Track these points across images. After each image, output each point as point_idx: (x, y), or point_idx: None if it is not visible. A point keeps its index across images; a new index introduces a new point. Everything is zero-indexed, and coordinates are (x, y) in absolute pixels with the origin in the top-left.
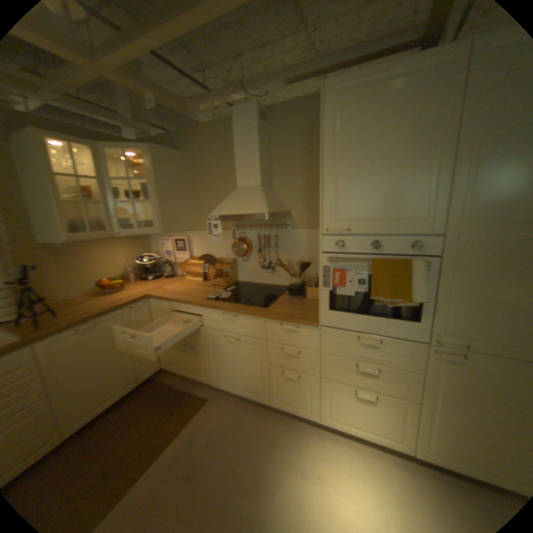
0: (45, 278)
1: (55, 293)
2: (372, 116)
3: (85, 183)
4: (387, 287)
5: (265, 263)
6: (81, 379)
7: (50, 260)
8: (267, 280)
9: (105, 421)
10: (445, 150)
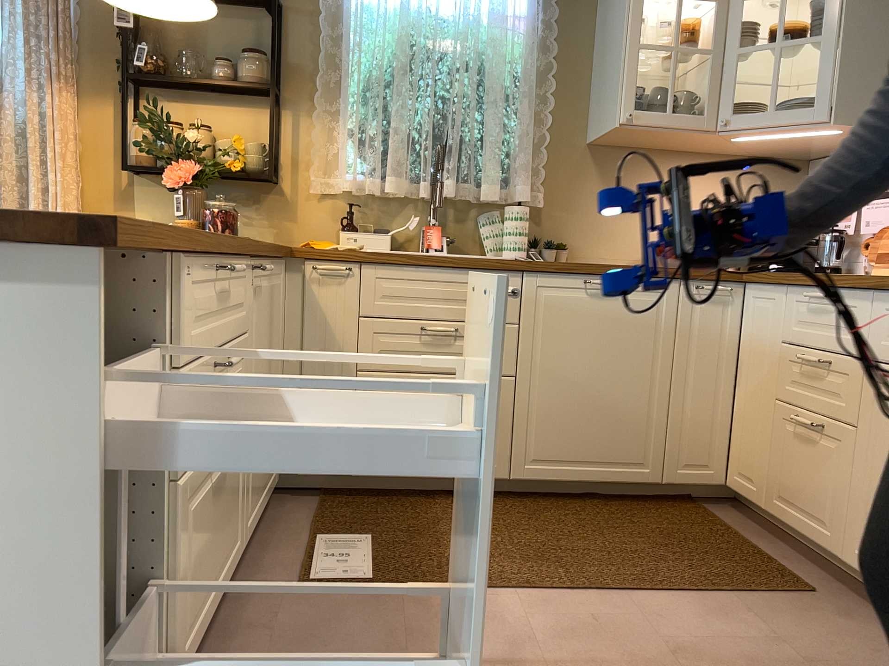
0: (584, 210)
1: (590, 244)
2: None
3: (701, 22)
4: None
5: None
6: (572, 384)
7: (601, 178)
8: None
9: (583, 505)
10: None
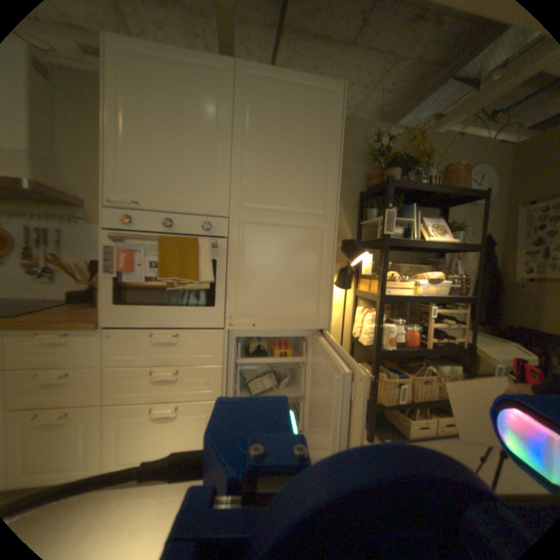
0: None
1: None
2: (159, 89)
3: None
4: (177, 266)
5: (38, 270)
6: None
7: None
8: (39, 294)
9: None
10: (223, 141)
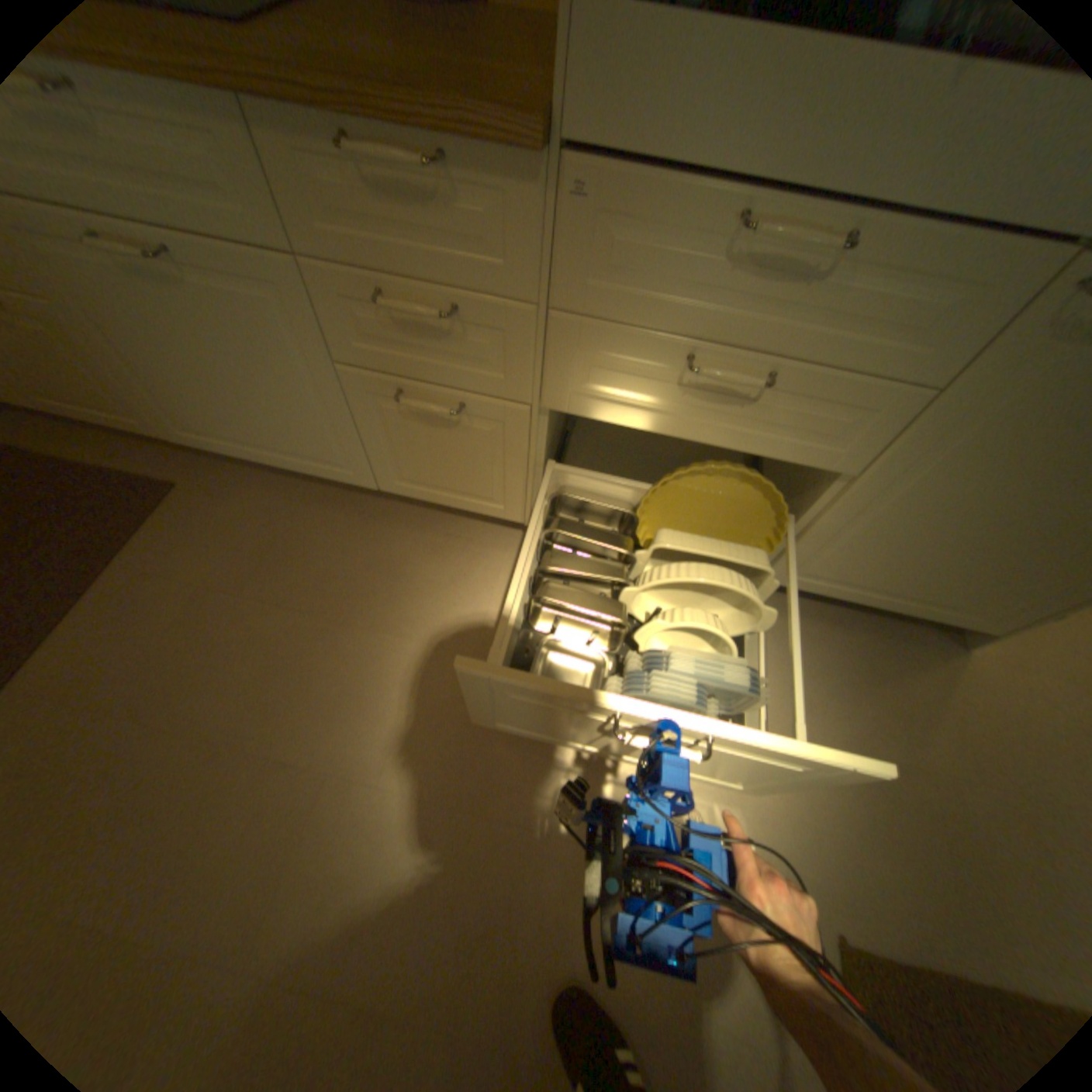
0: None
1: None
2: None
3: None
4: None
5: None
6: None
7: None
8: None
9: None
10: None
